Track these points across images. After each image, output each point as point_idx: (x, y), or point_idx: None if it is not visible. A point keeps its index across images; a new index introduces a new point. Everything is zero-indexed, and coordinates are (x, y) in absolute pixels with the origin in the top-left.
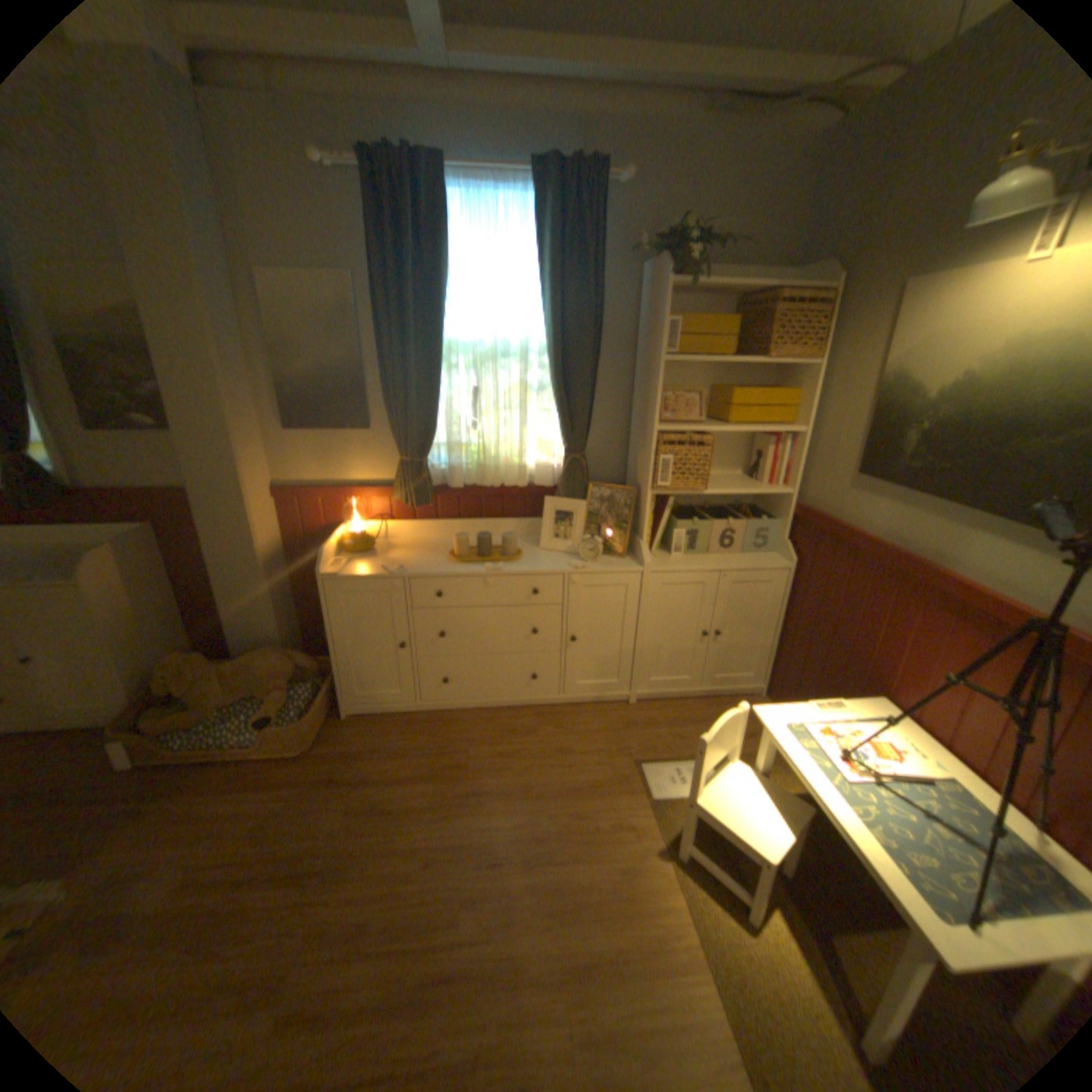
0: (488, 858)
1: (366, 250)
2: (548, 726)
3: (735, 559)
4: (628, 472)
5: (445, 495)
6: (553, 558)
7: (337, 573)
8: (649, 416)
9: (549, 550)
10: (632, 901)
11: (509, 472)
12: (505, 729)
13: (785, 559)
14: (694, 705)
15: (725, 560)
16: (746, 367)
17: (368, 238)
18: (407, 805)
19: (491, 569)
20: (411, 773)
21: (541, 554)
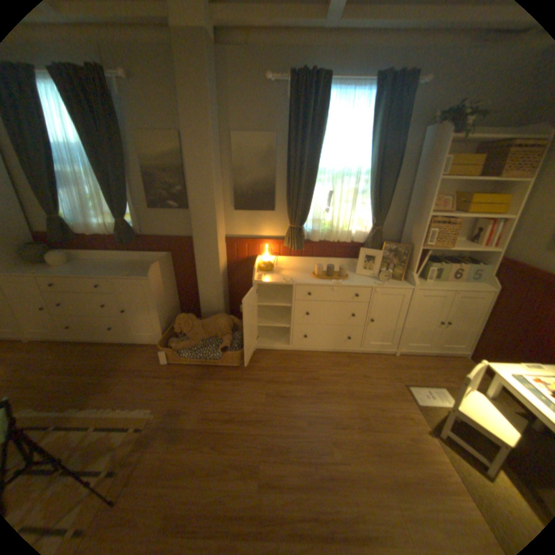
0: (340, 424)
1: (288, 122)
2: (355, 363)
3: (463, 285)
4: (403, 237)
5: (308, 244)
6: (364, 279)
7: (262, 280)
8: (426, 207)
9: (360, 275)
10: (420, 454)
11: (341, 234)
12: (334, 363)
13: (492, 286)
14: (431, 360)
15: (458, 285)
16: (477, 182)
17: (289, 115)
18: (294, 394)
19: (336, 283)
20: (293, 379)
21: (357, 276)
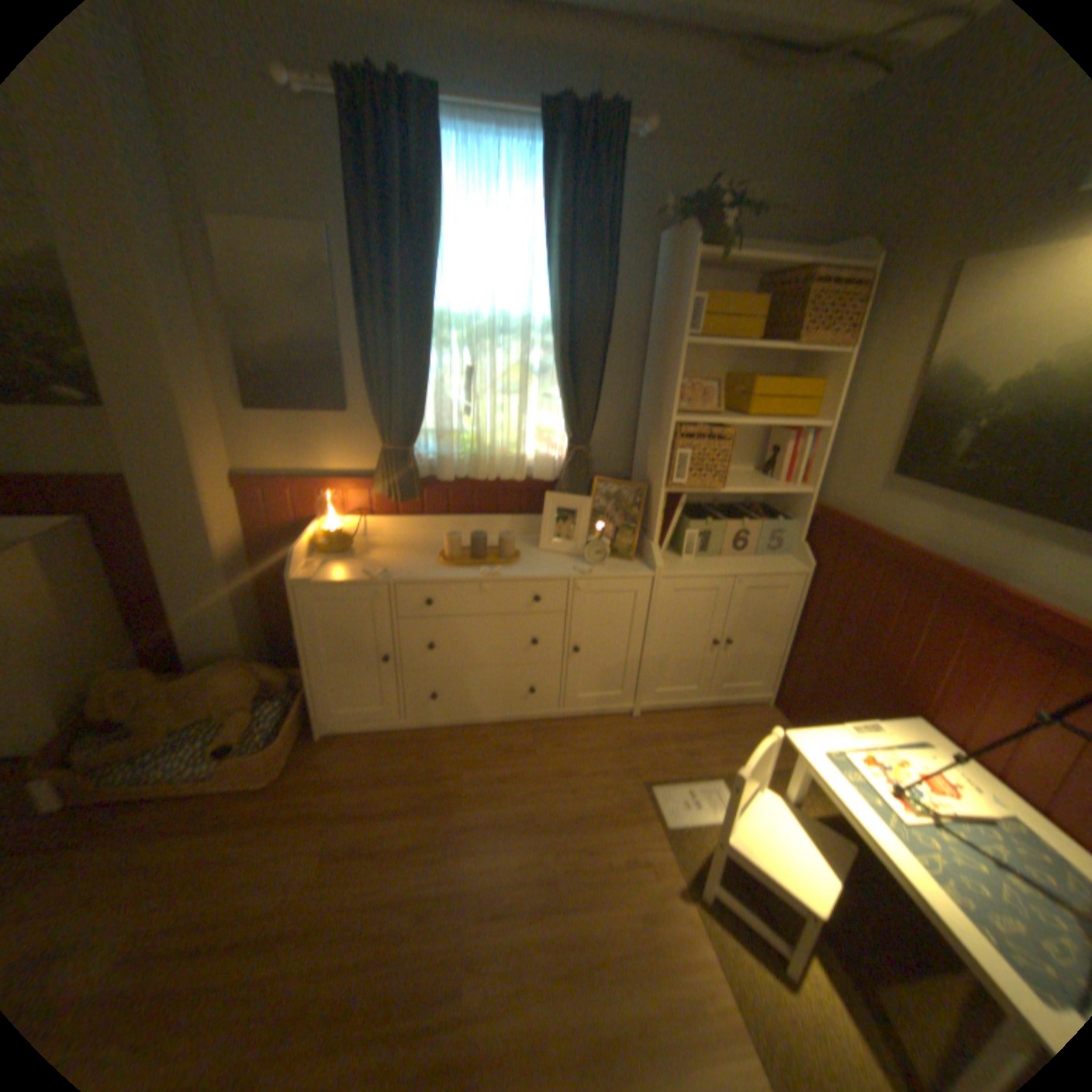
0: (490, 909)
1: (344, 200)
2: (547, 744)
3: (749, 563)
4: (635, 467)
5: (433, 489)
6: (554, 561)
7: (310, 579)
8: (665, 405)
9: (549, 552)
10: (657, 955)
11: (505, 465)
12: (500, 750)
13: (801, 563)
14: (700, 718)
15: (739, 564)
16: (765, 355)
17: (346, 184)
18: (393, 846)
19: (488, 575)
20: (397, 806)
21: (540, 557)
